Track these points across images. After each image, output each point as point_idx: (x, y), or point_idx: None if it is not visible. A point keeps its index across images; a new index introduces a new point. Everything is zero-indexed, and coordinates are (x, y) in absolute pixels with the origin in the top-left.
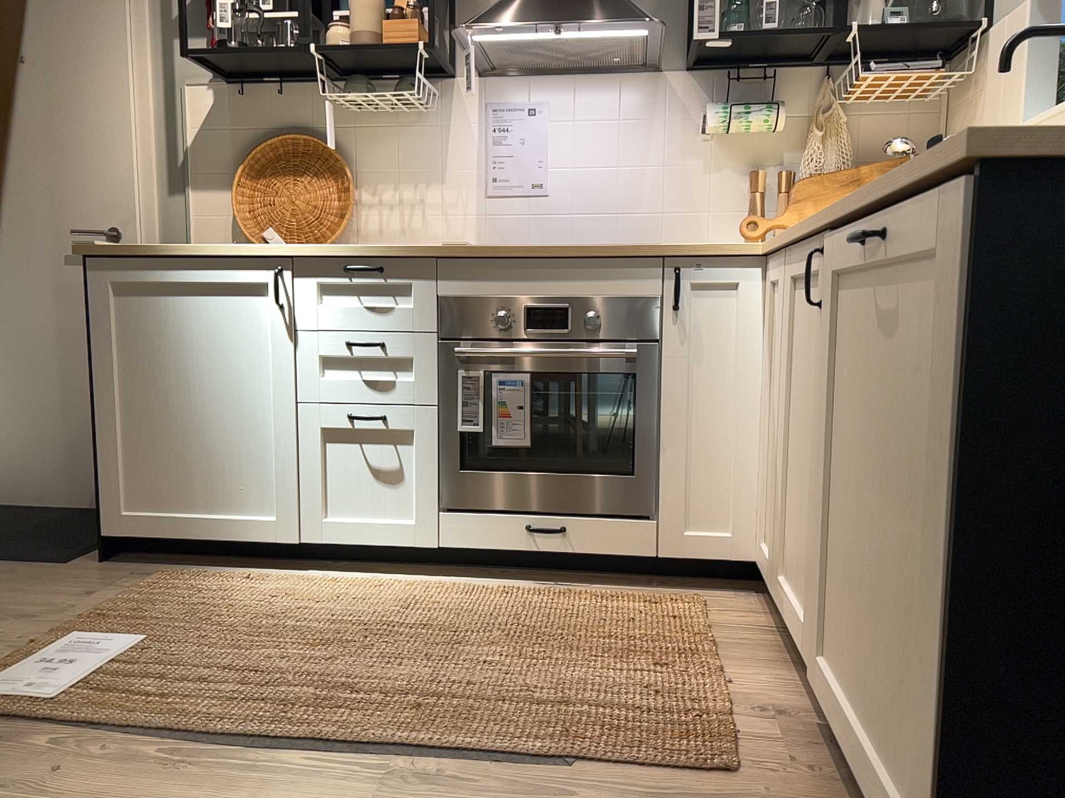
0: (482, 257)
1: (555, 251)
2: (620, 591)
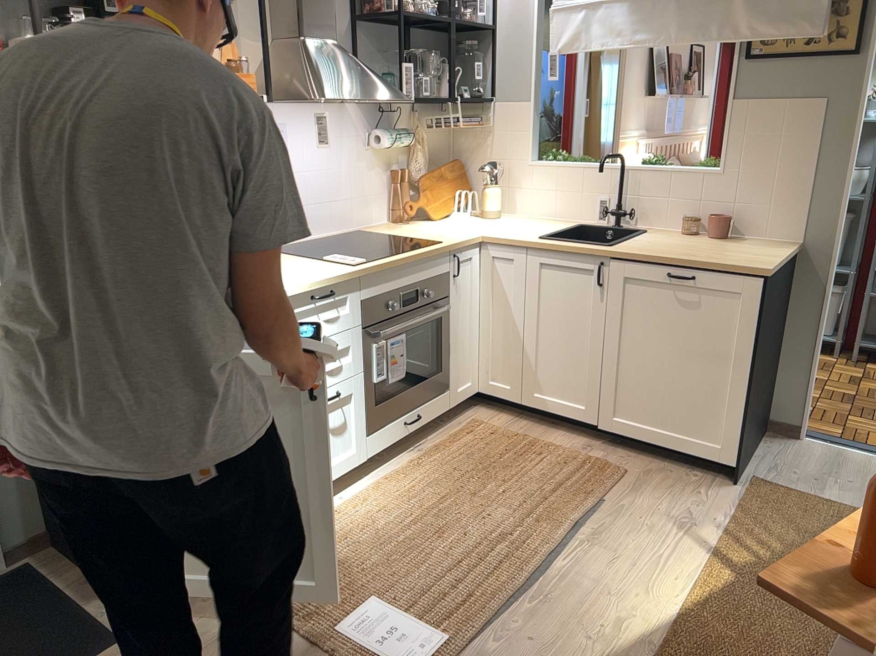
0: (382, 270)
1: (414, 258)
2: (440, 434)
